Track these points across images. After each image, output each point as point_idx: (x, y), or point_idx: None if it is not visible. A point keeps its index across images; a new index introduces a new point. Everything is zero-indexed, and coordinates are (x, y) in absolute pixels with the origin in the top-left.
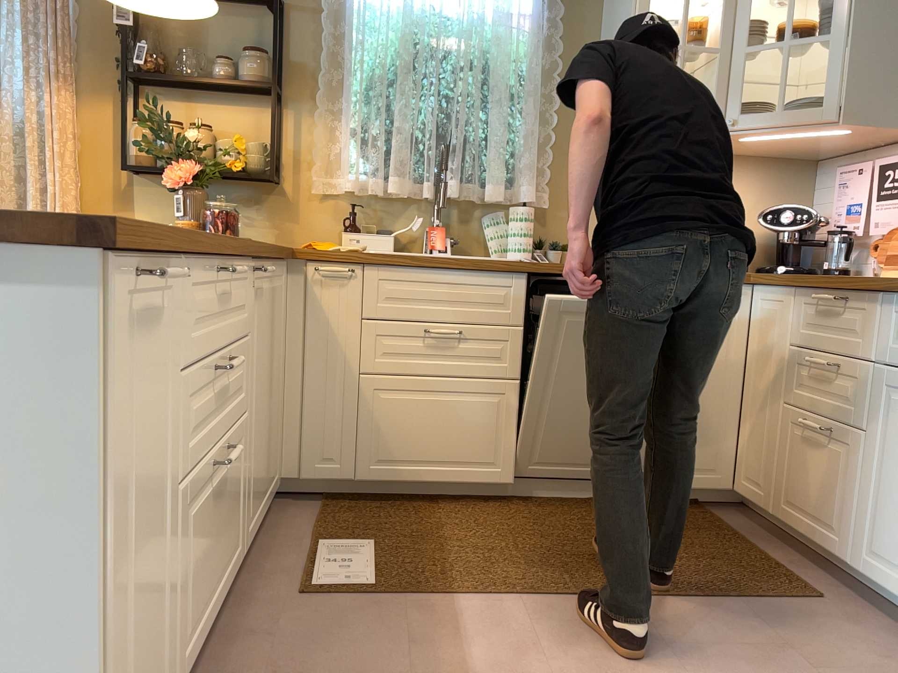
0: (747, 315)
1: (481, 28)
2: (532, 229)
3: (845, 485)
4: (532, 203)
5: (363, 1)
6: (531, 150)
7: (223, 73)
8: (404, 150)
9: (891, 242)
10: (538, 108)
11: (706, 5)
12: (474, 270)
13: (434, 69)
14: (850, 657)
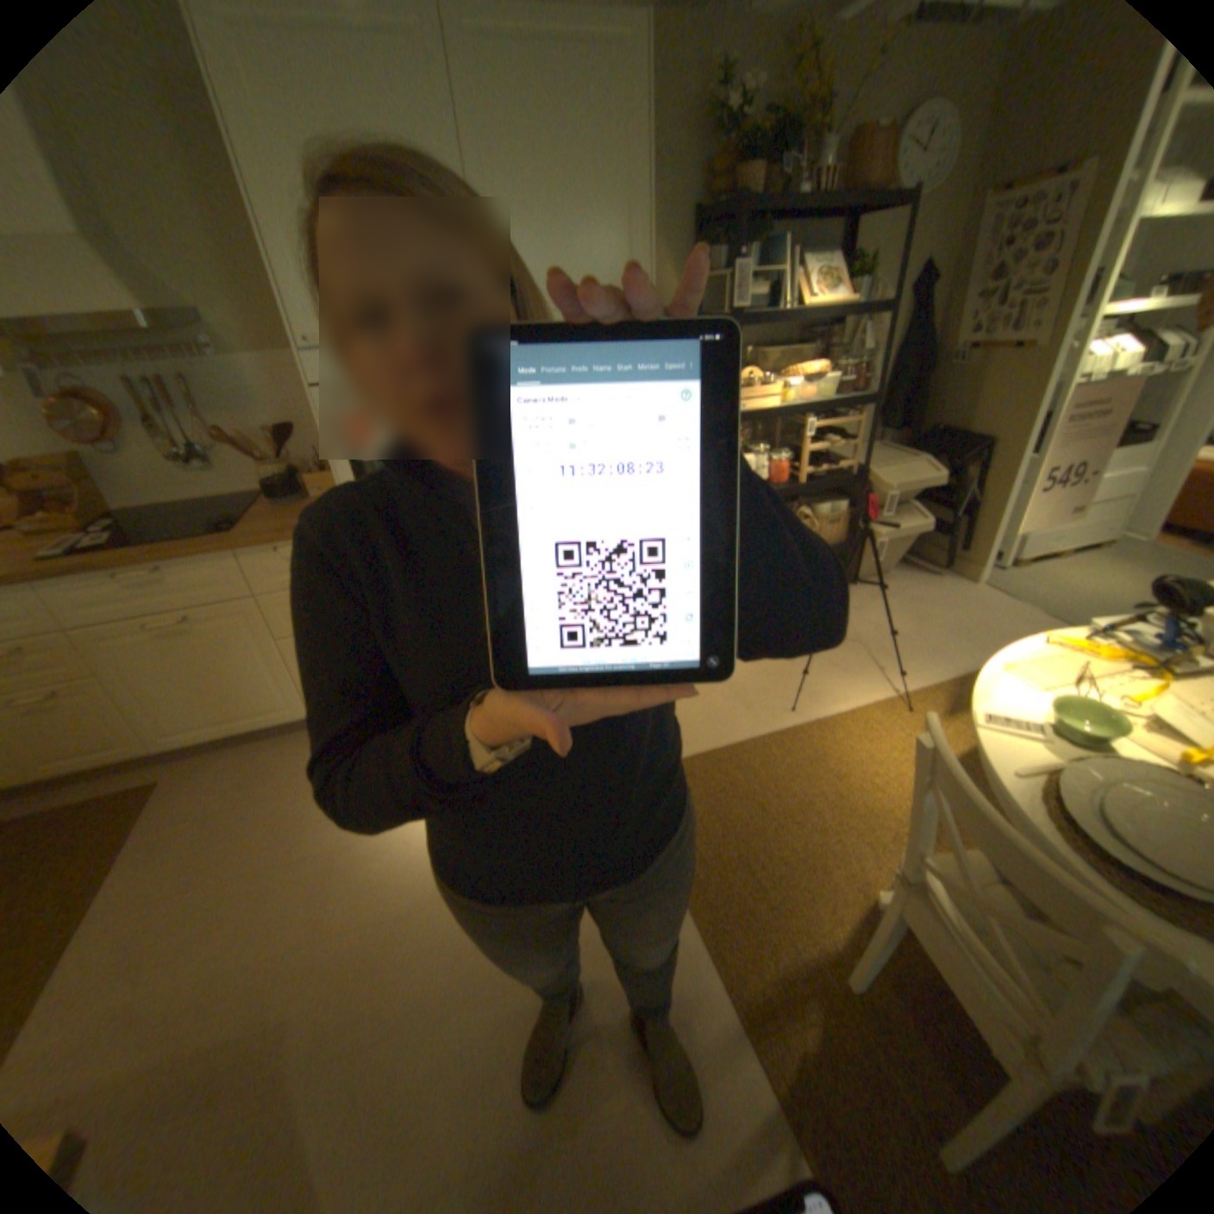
0: None
1: None
2: None
3: (98, 717)
4: None
5: None
6: None
7: None
8: None
9: None
10: None
11: None
12: None
13: None
14: (222, 788)
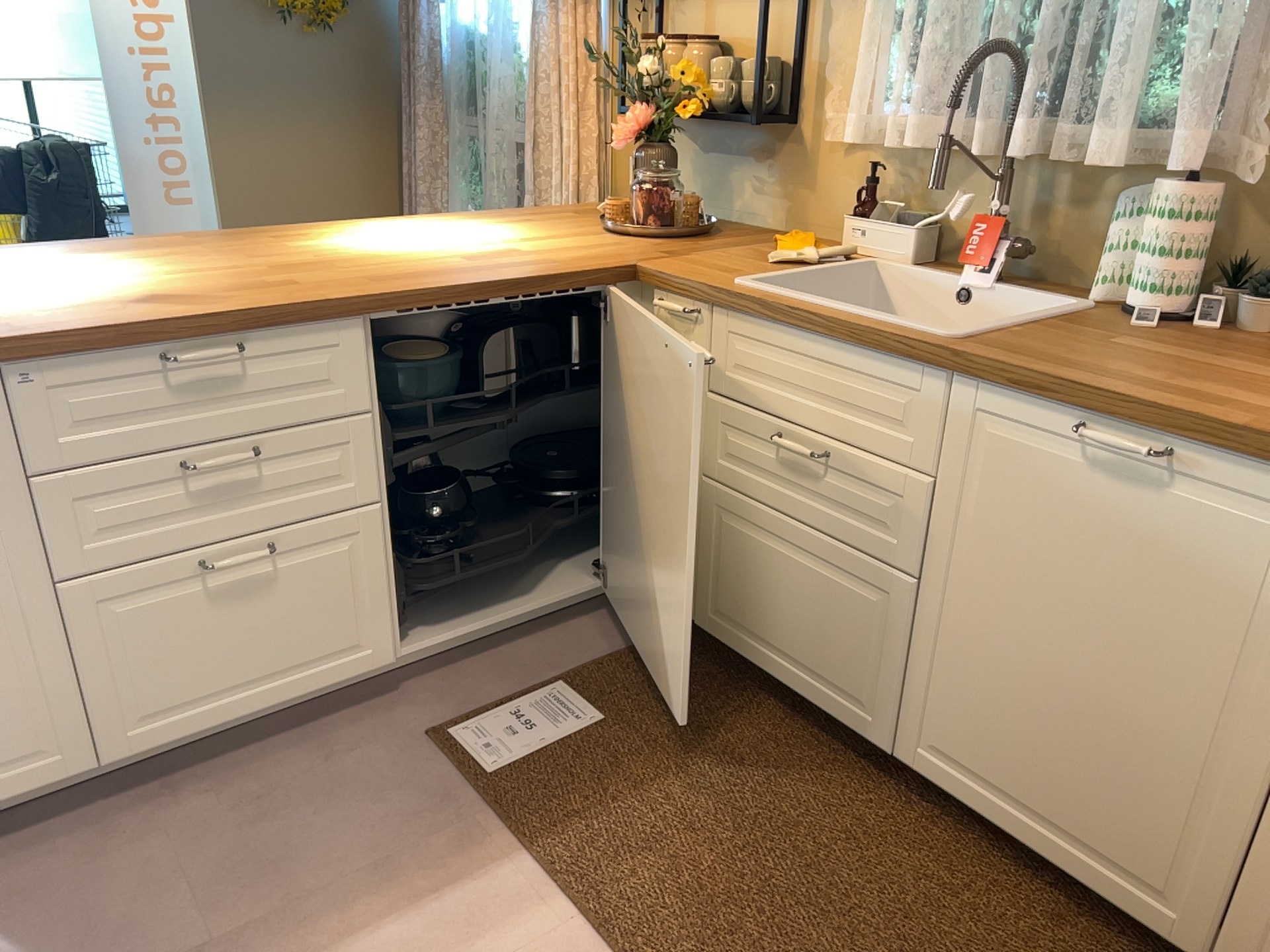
0: None
1: None
2: (1177, 244)
3: None
4: (1230, 174)
5: None
6: (1234, 34)
7: None
8: (941, 62)
9: None
10: None
11: None
12: (858, 345)
13: None
14: None
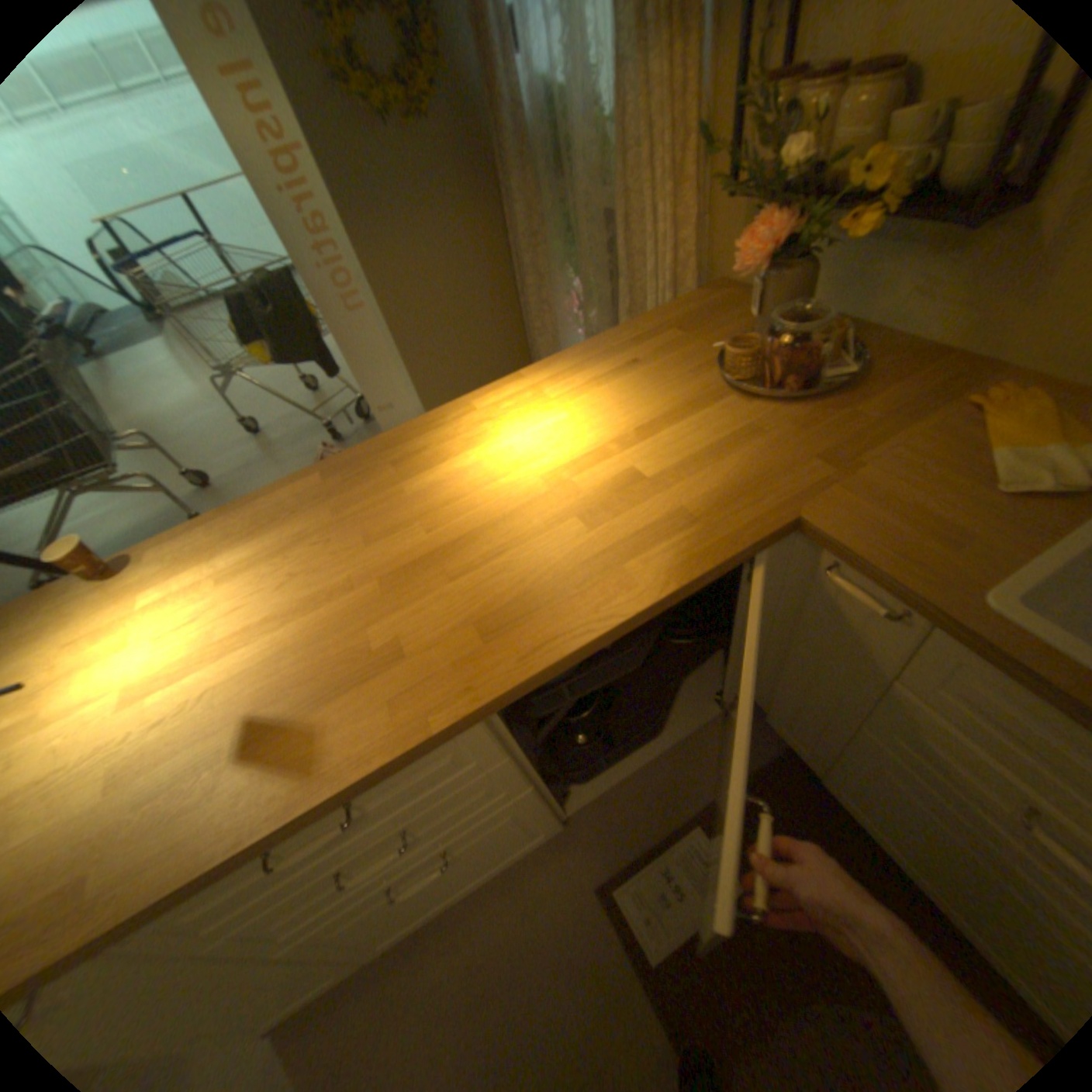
0: None
1: None
2: None
3: None
4: None
5: None
6: None
7: None
8: None
9: None
10: None
11: None
12: None
13: None
14: None
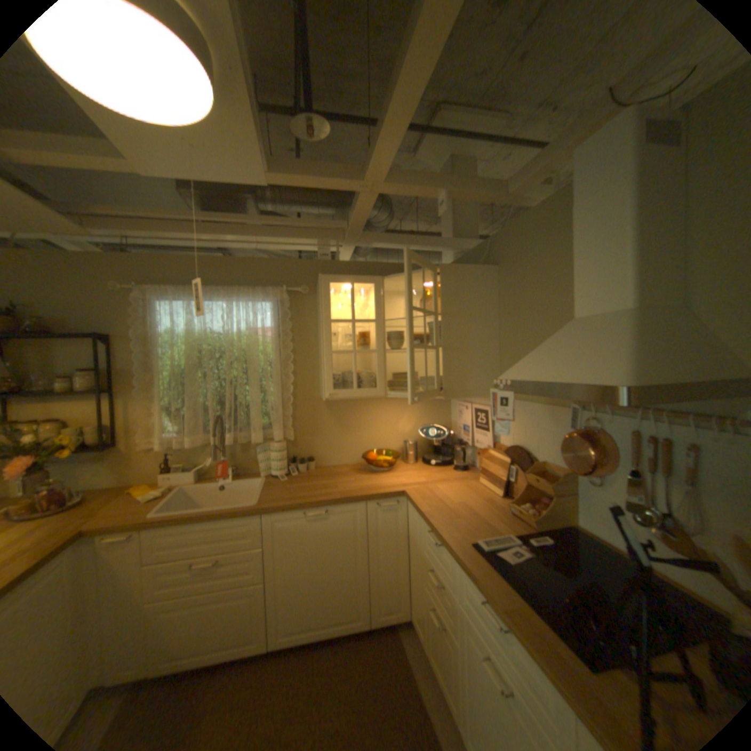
0: (405, 515)
1: (242, 338)
2: (283, 457)
3: (454, 675)
4: (285, 437)
5: (158, 331)
6: (279, 407)
7: (59, 388)
8: (194, 420)
9: (483, 457)
10: (283, 380)
11: (373, 317)
12: (222, 519)
13: (211, 367)
14: None
